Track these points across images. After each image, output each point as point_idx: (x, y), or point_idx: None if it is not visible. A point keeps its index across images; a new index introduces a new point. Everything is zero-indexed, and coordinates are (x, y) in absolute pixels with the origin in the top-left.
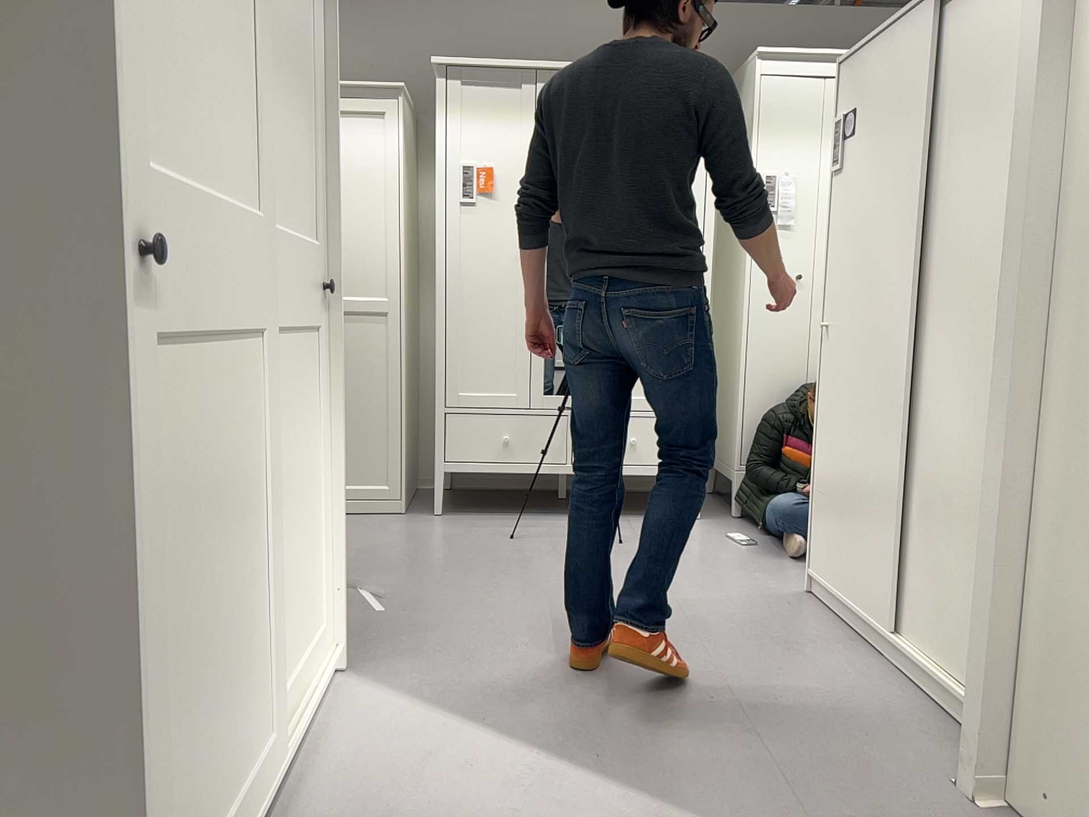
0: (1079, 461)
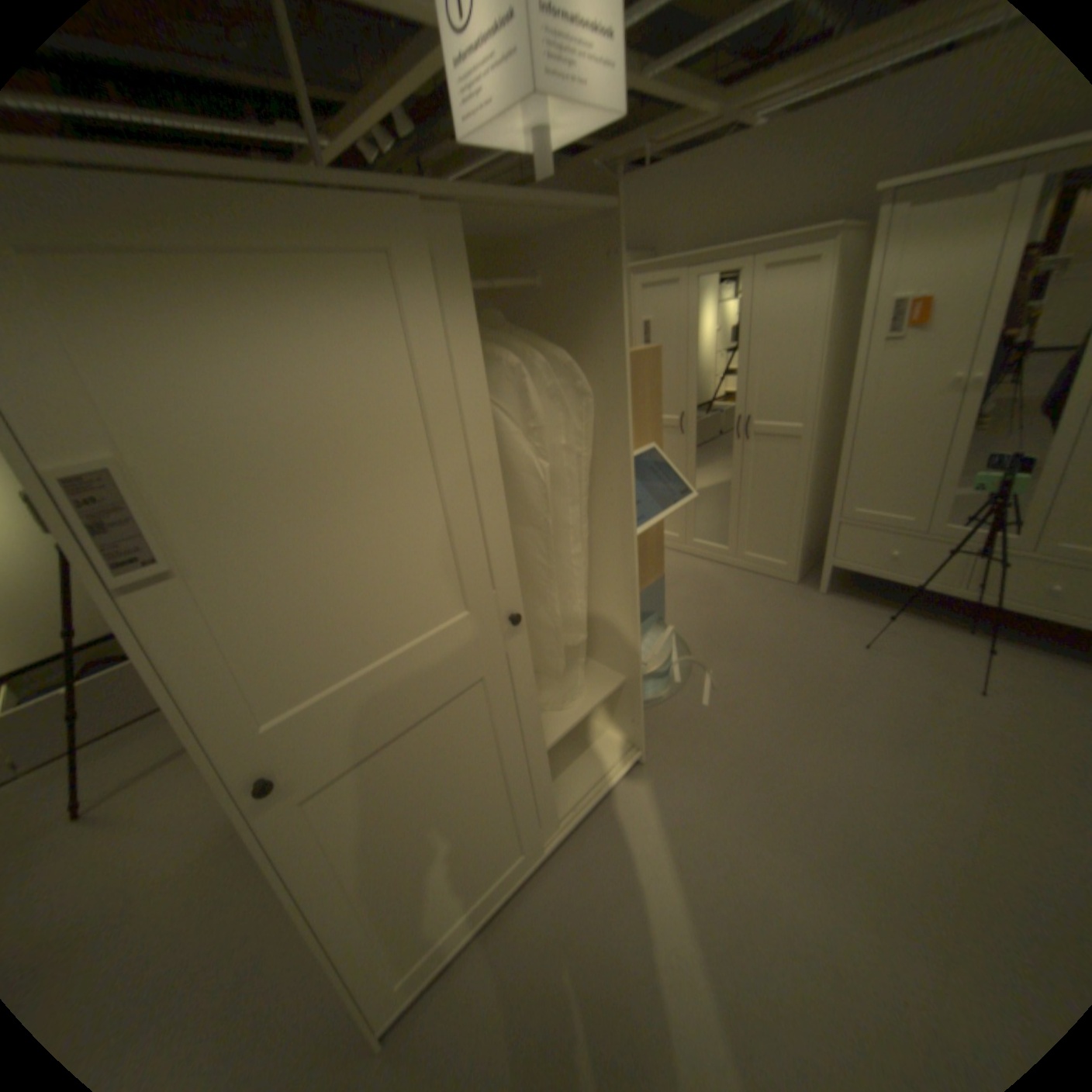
0: None
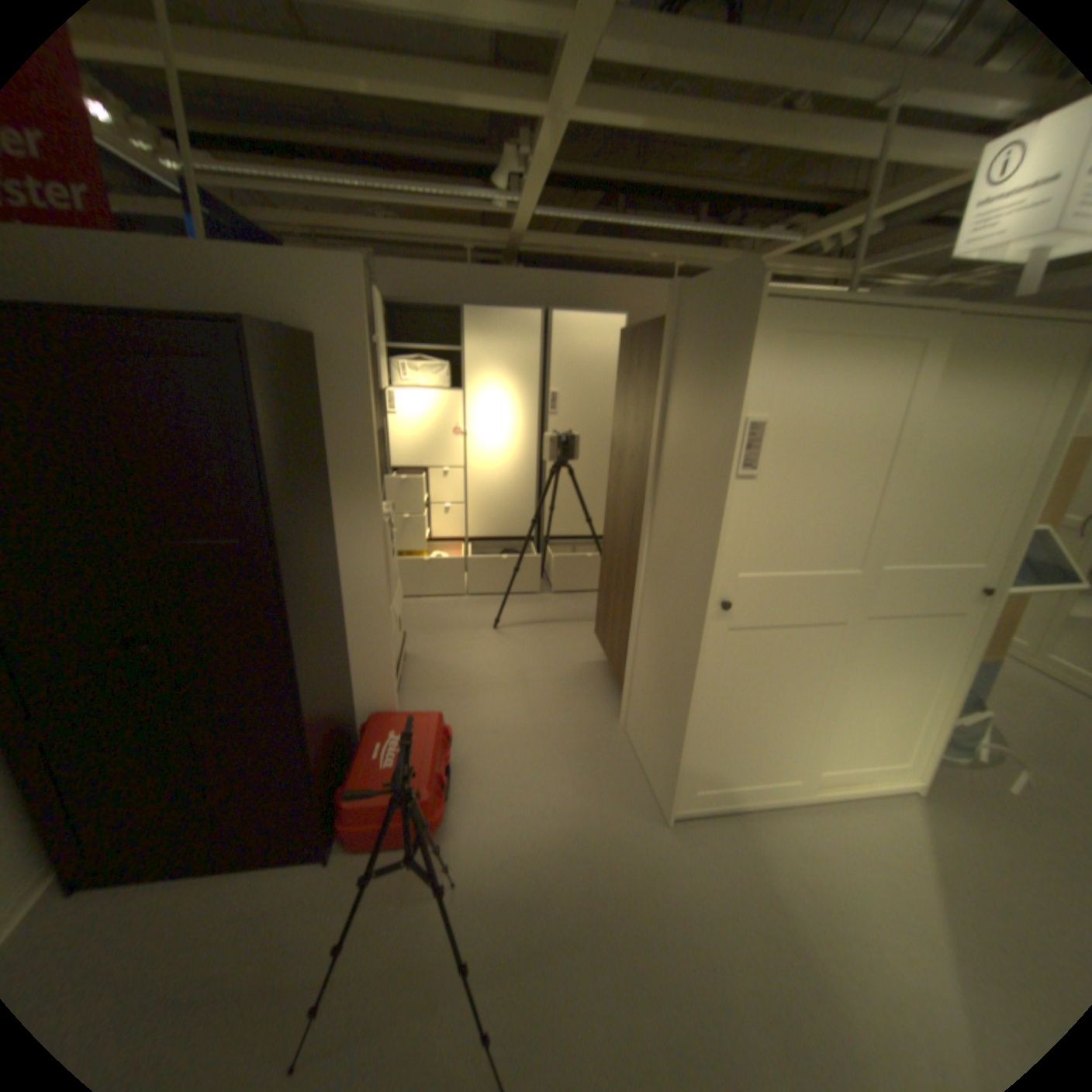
0: None
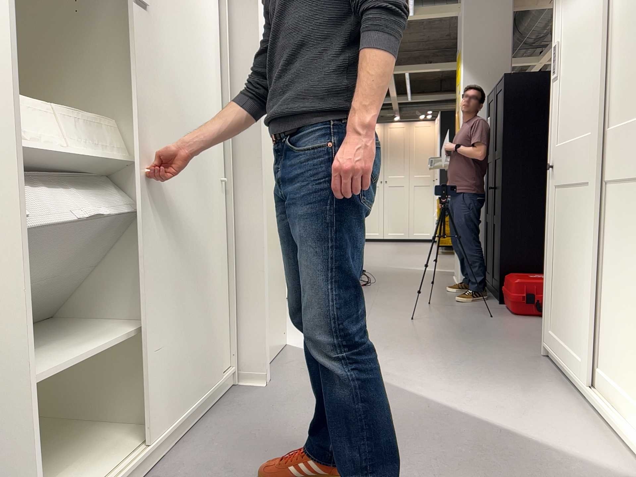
0: (265, 224)
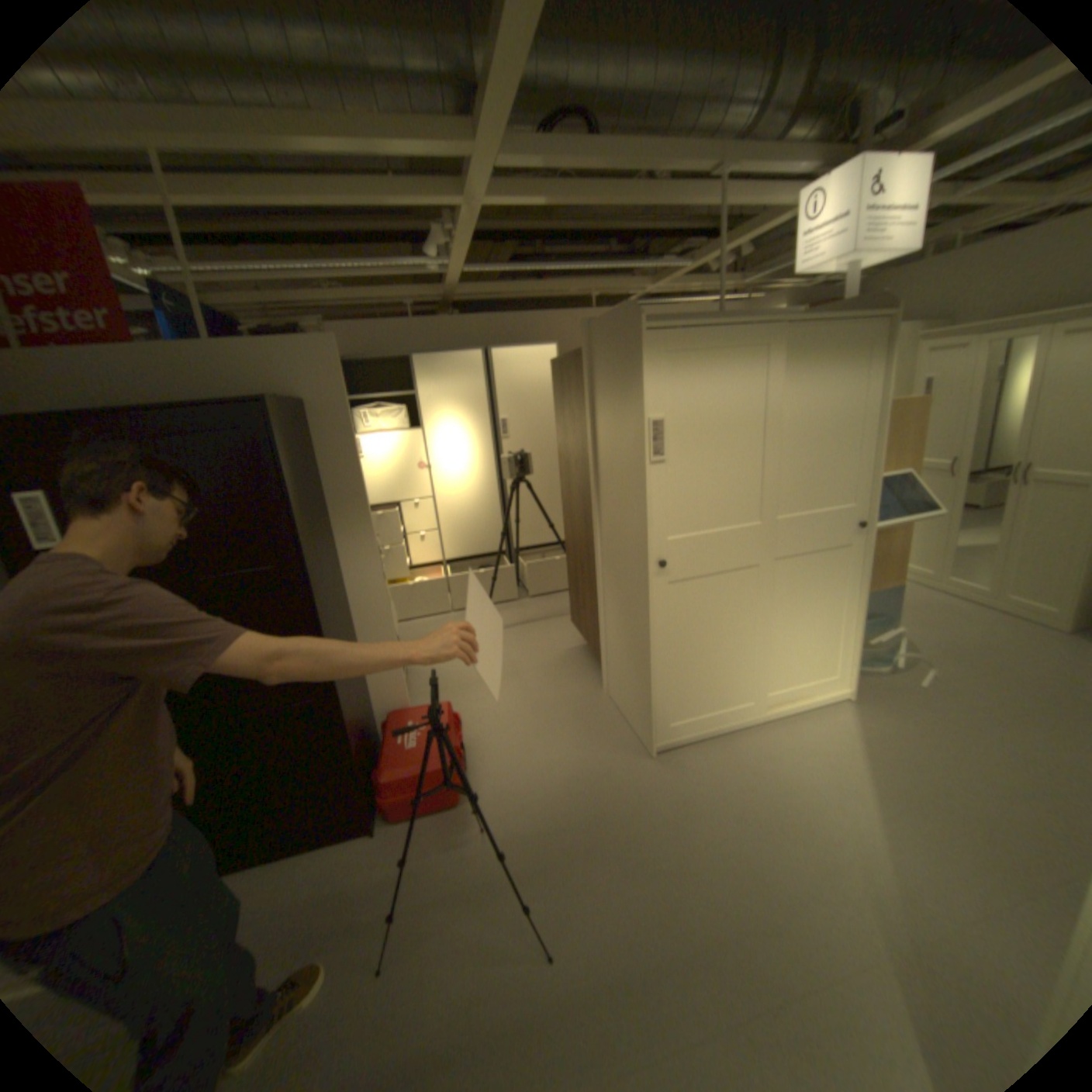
0: None
